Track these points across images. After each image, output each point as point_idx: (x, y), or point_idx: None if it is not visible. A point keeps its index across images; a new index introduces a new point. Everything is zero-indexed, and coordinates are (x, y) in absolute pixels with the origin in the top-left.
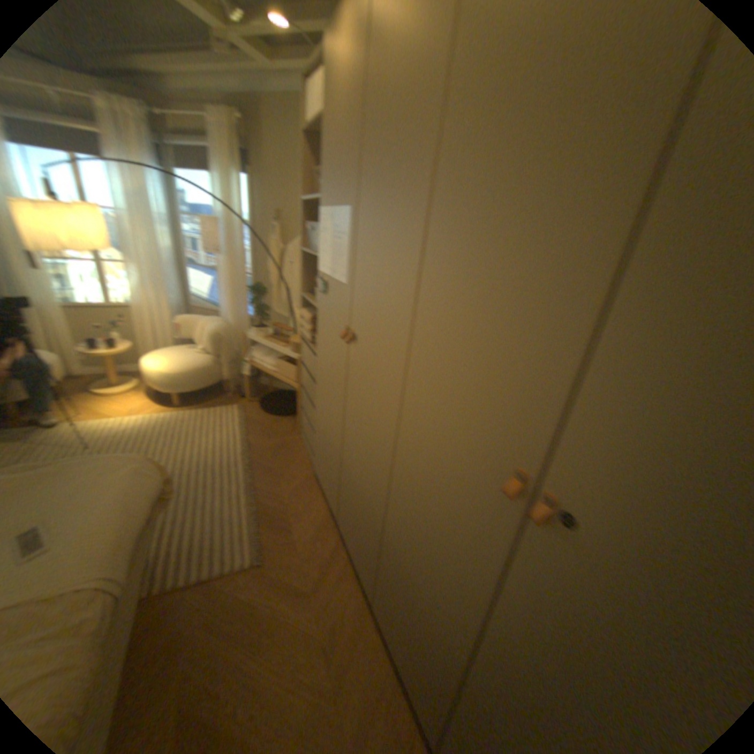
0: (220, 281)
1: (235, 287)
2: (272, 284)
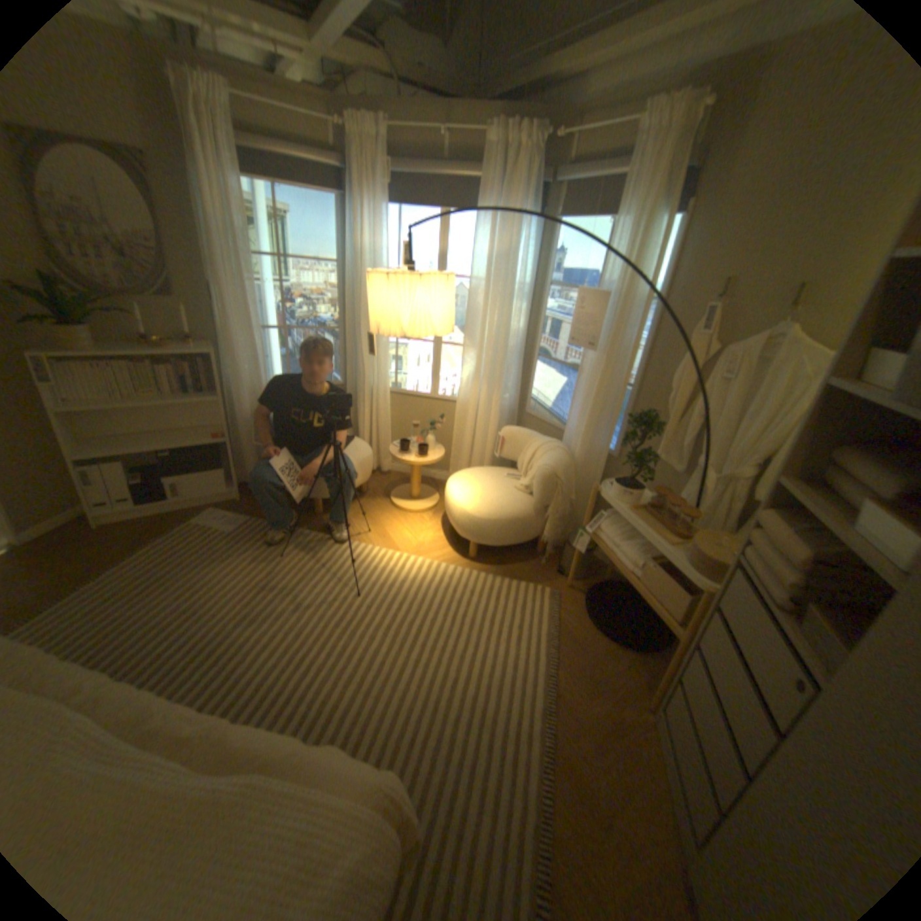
0: (582, 389)
1: (604, 403)
2: (672, 411)
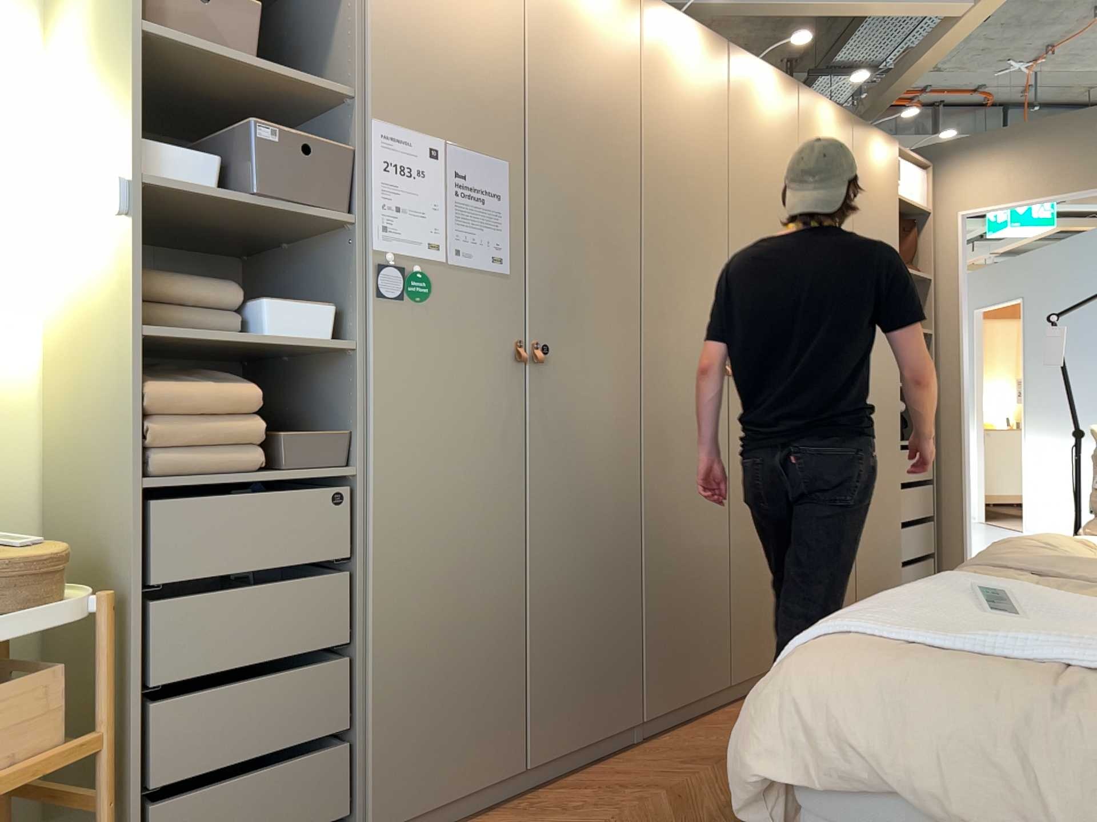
0: None
1: None
2: None
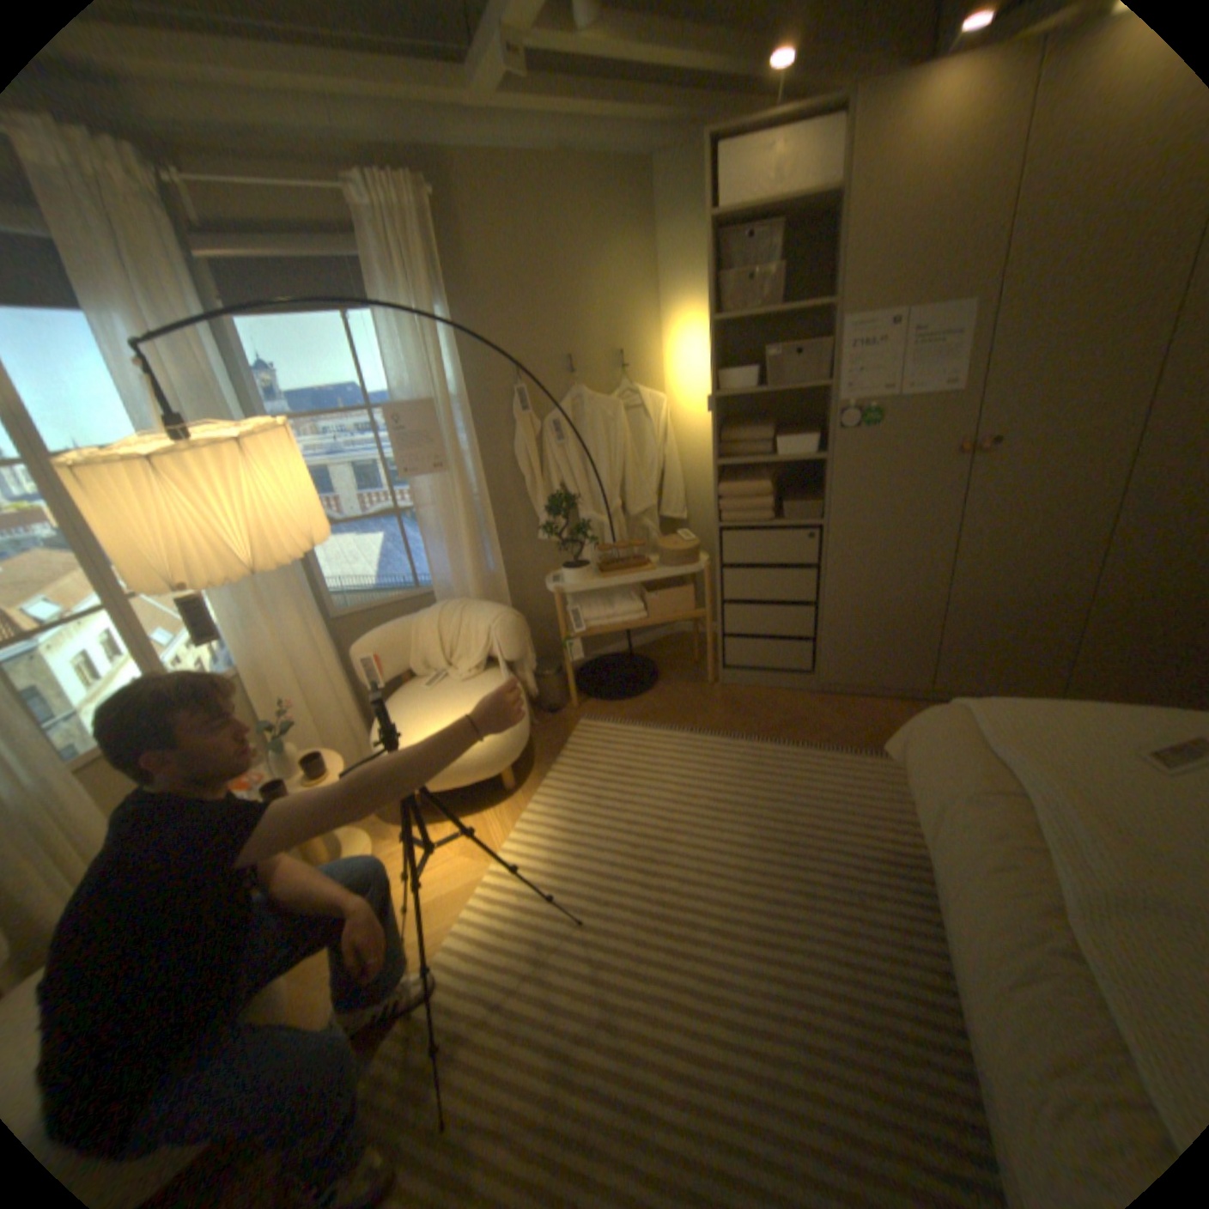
0: (433, 527)
1: (473, 524)
2: (533, 495)
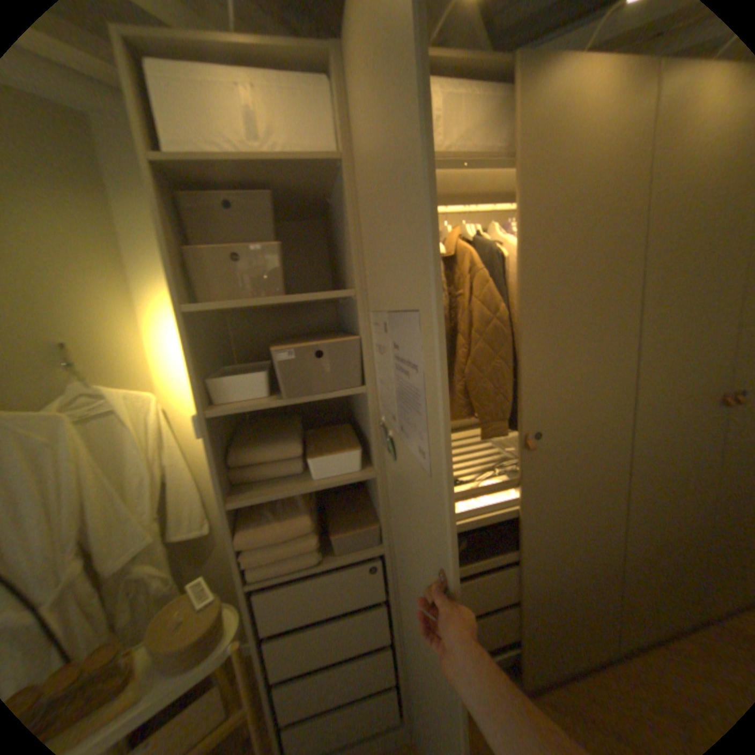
0: None
1: None
2: None
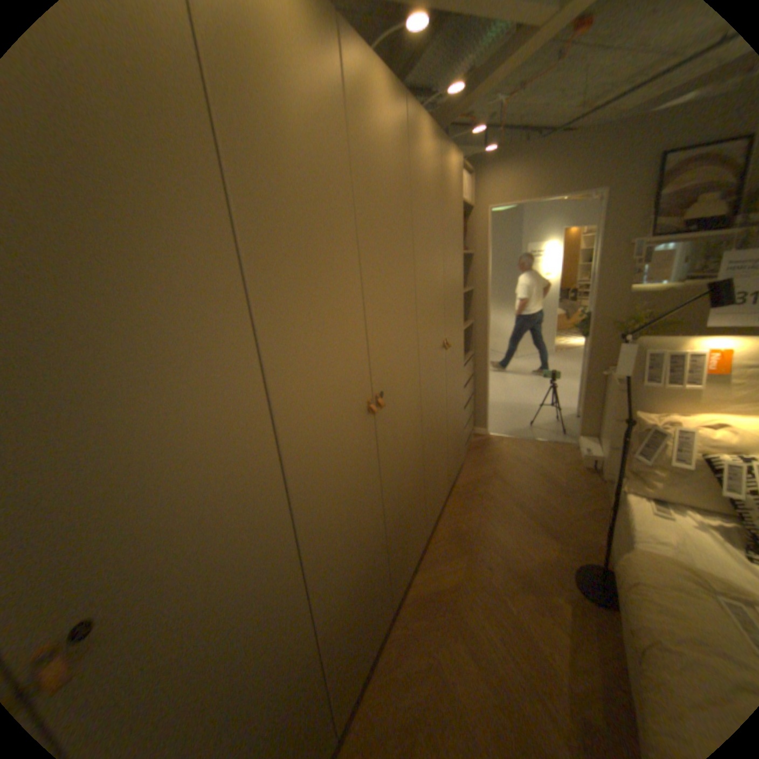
0: None
1: None
2: None
